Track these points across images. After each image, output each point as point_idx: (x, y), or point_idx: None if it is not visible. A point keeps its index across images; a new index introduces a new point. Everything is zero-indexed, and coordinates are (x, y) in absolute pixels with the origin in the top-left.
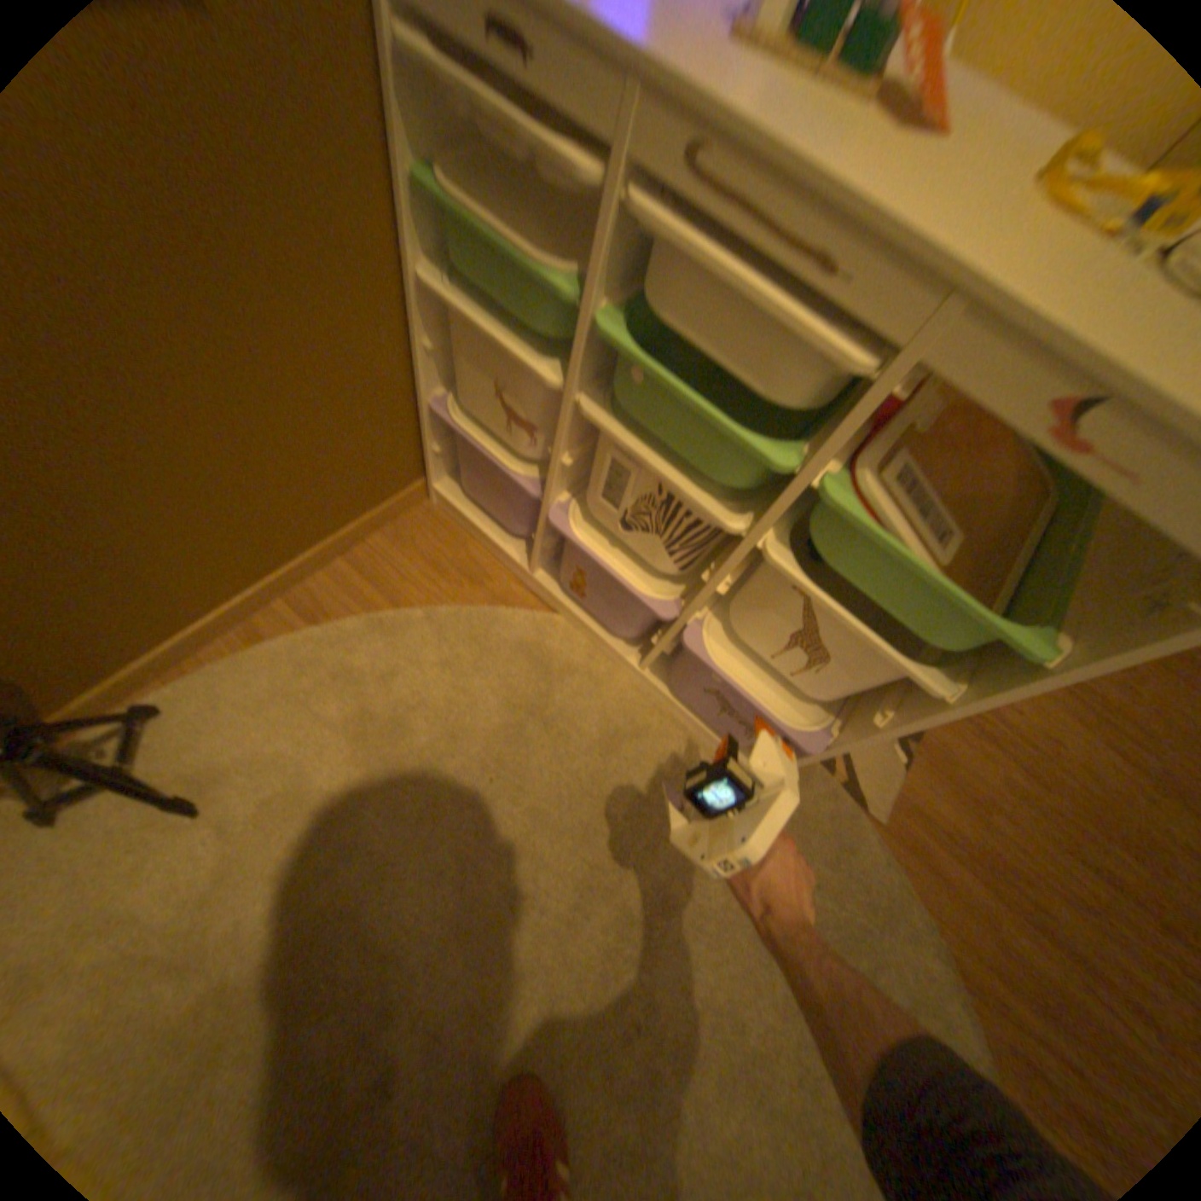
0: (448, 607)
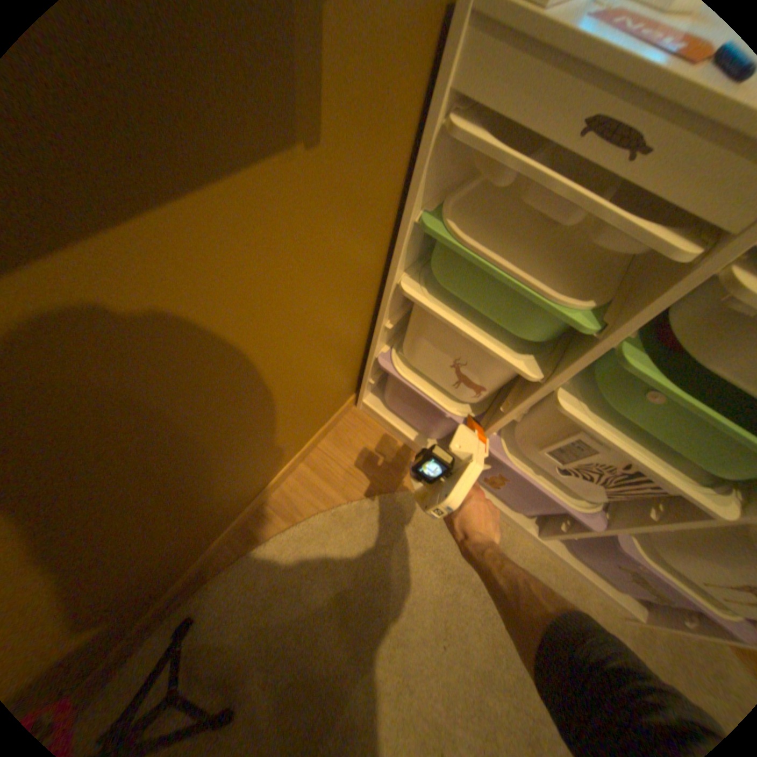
0: (386, 496)
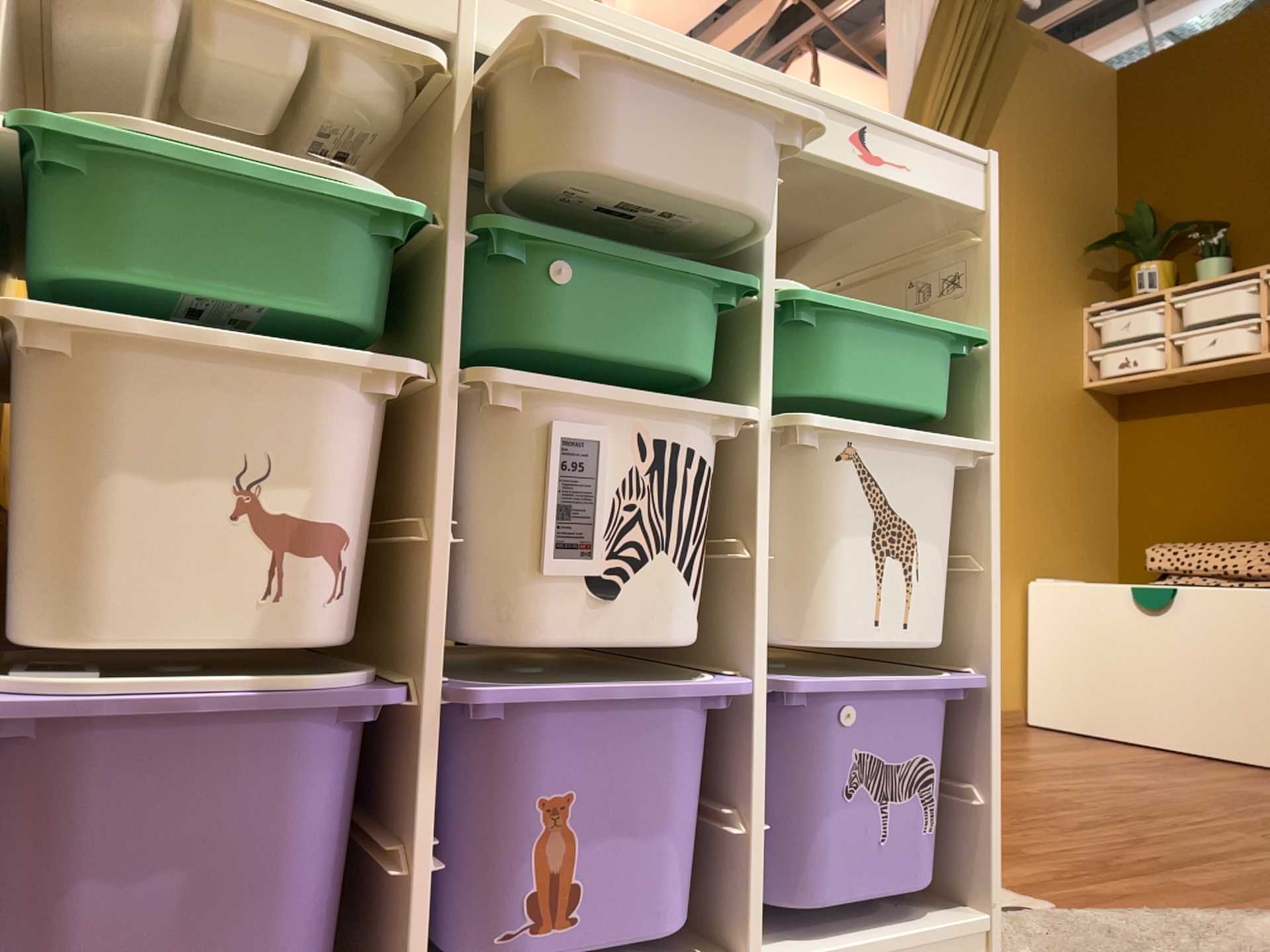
0: None
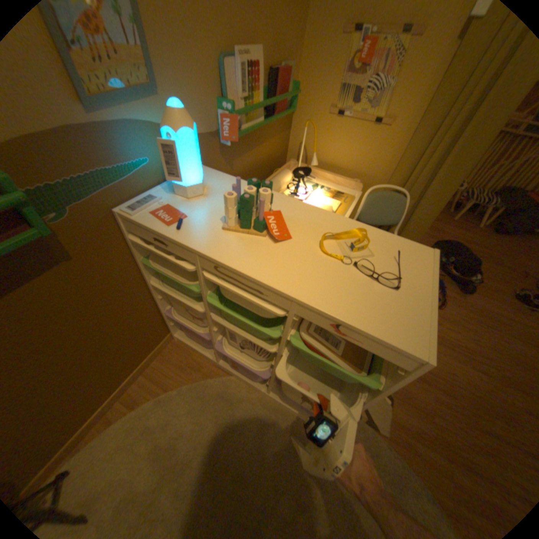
0: (186, 386)
